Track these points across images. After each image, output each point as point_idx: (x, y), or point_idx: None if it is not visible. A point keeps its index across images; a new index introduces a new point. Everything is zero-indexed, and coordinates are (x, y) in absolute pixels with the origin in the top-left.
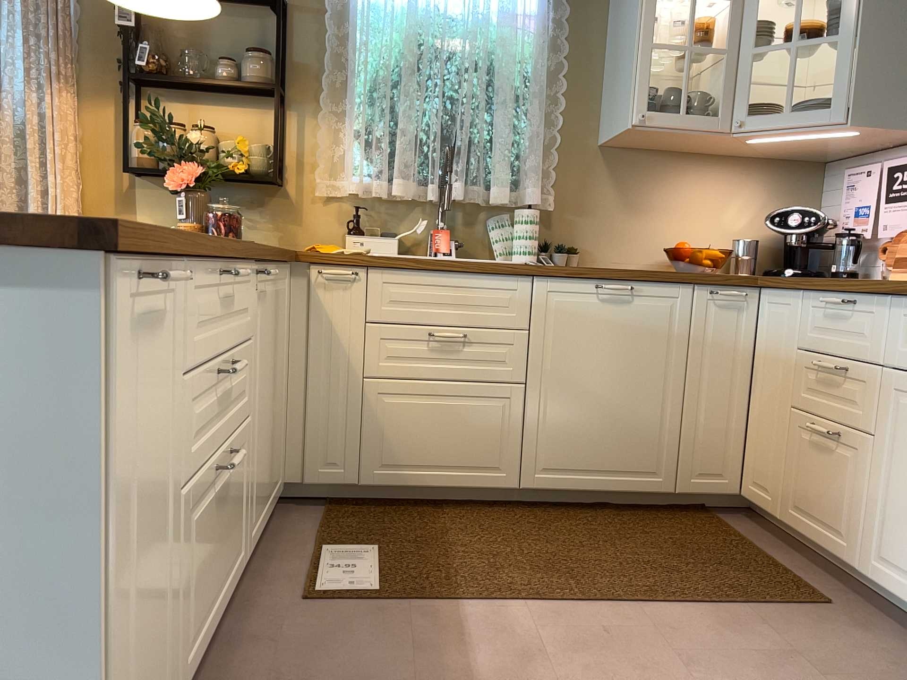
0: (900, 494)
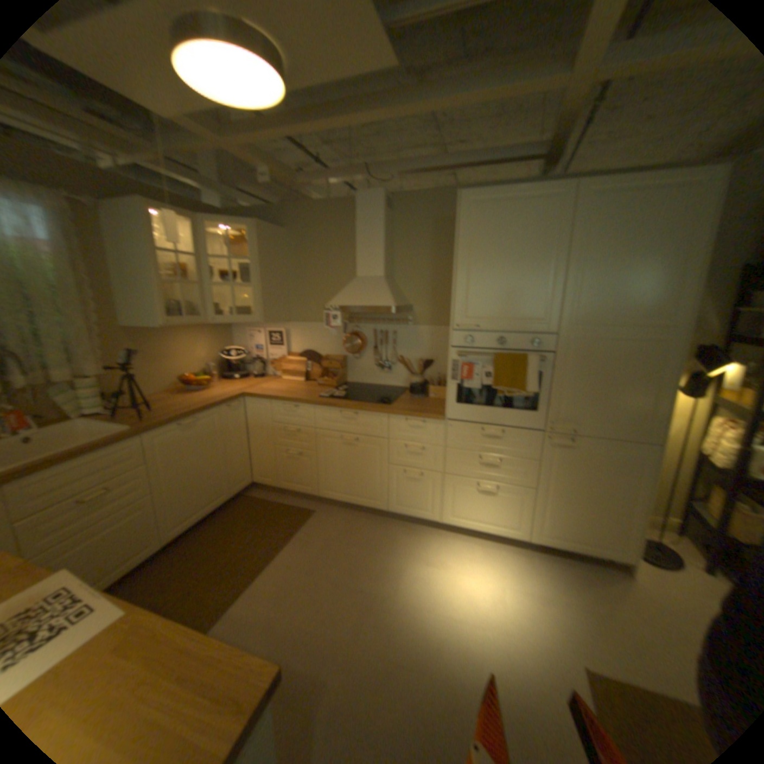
0: (330, 469)
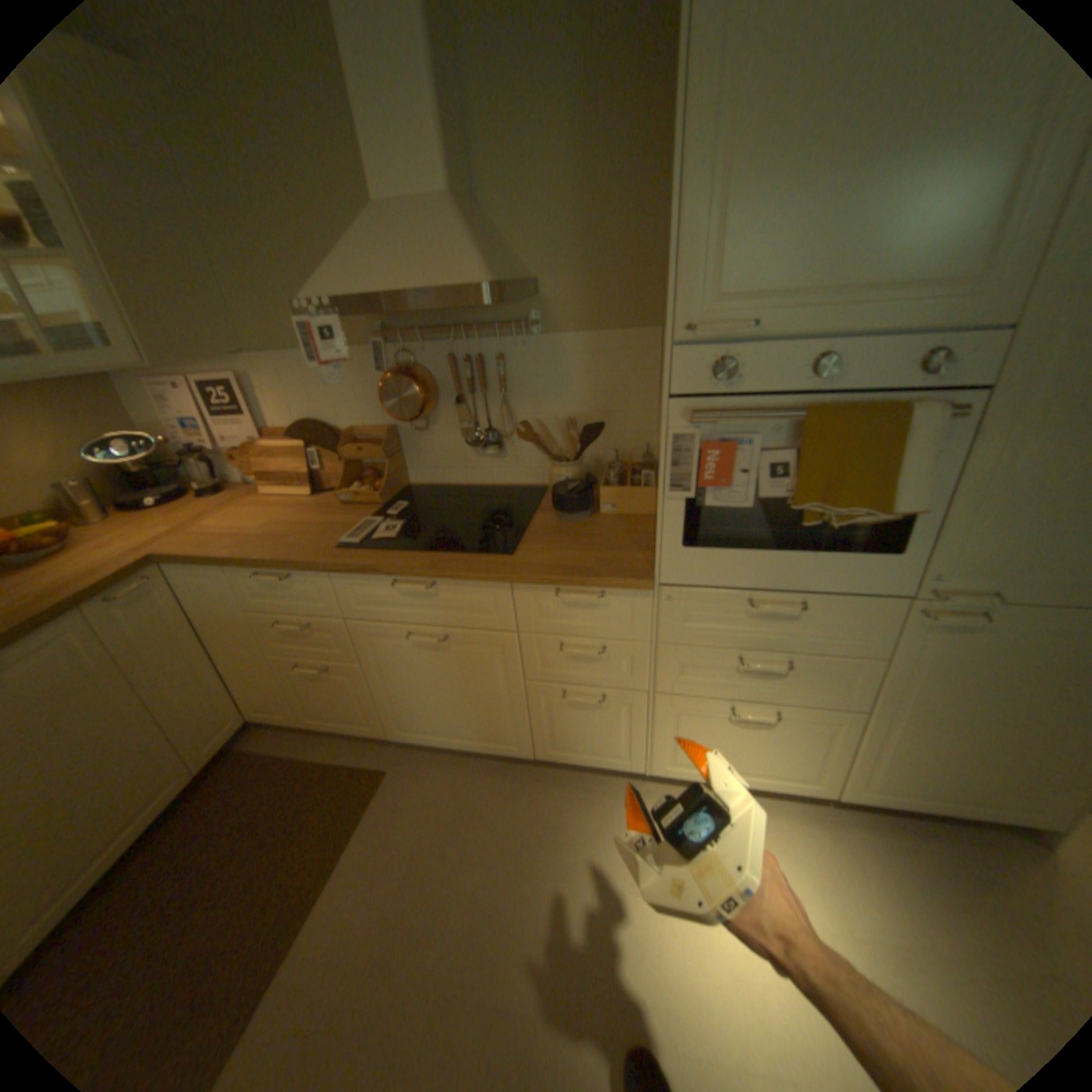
0: (398, 693)
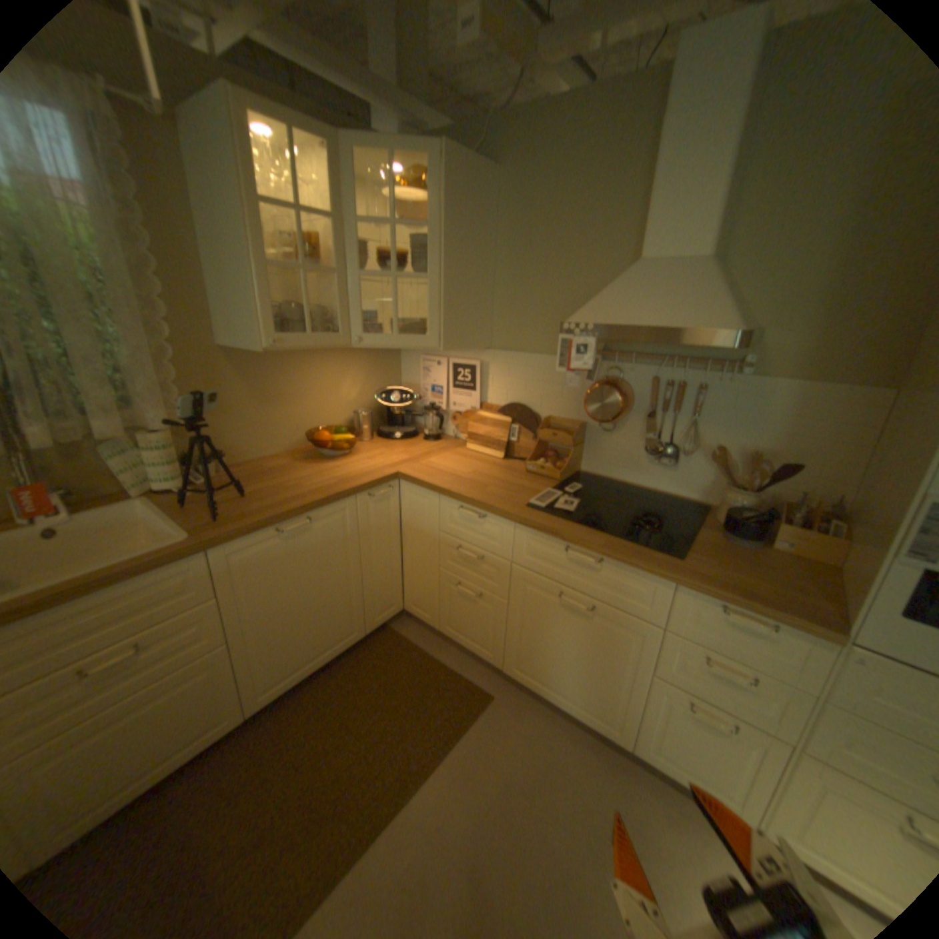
0: (529, 638)
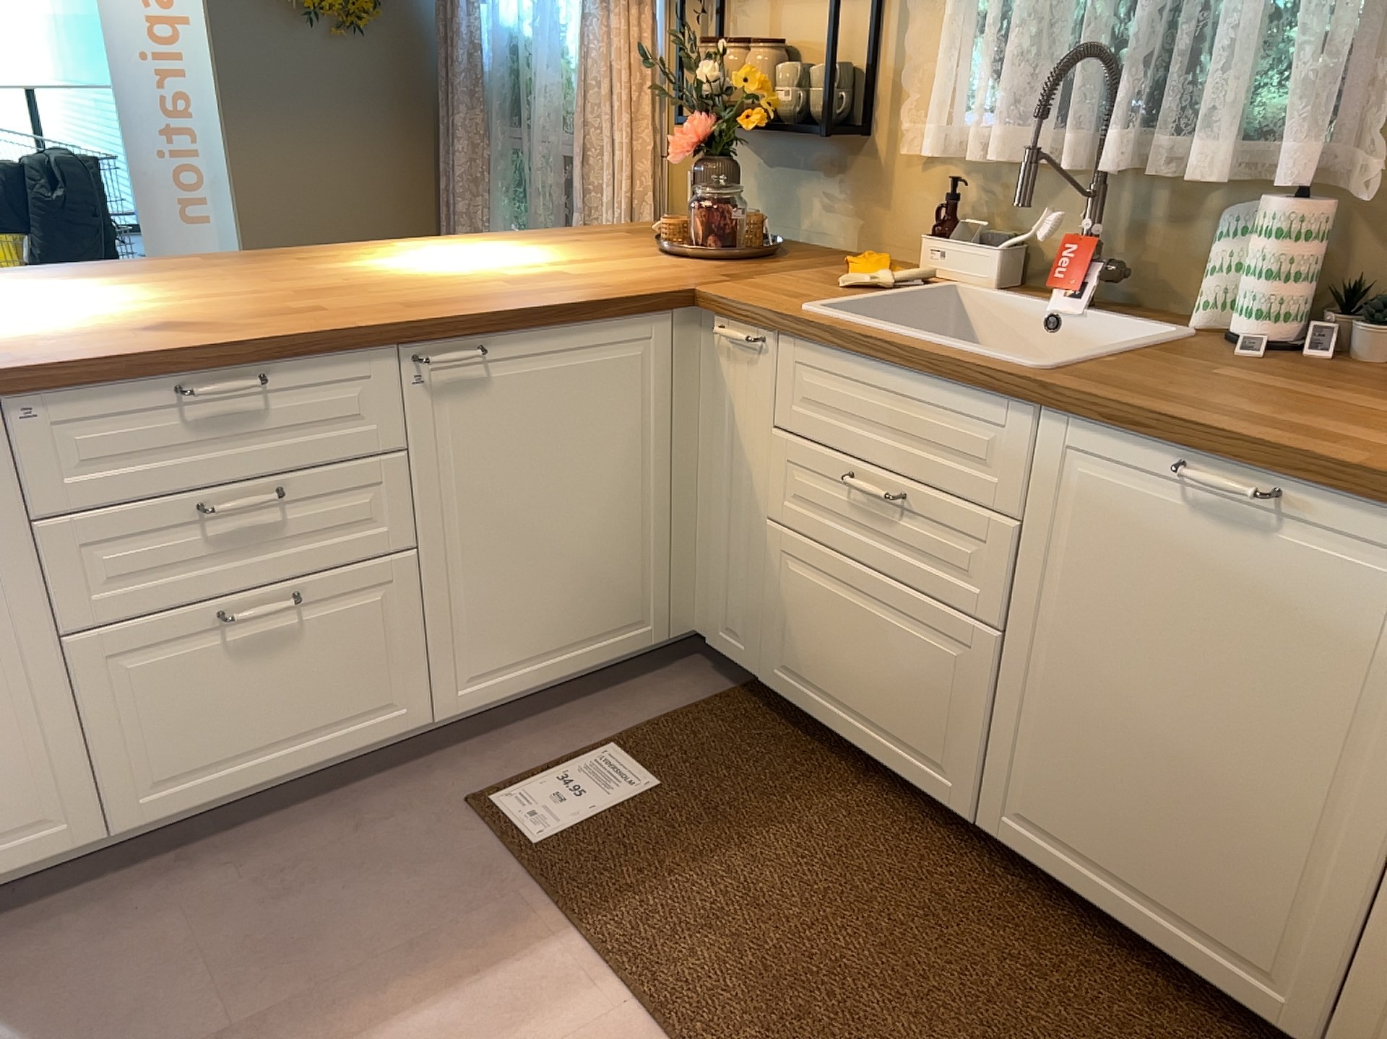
0: None
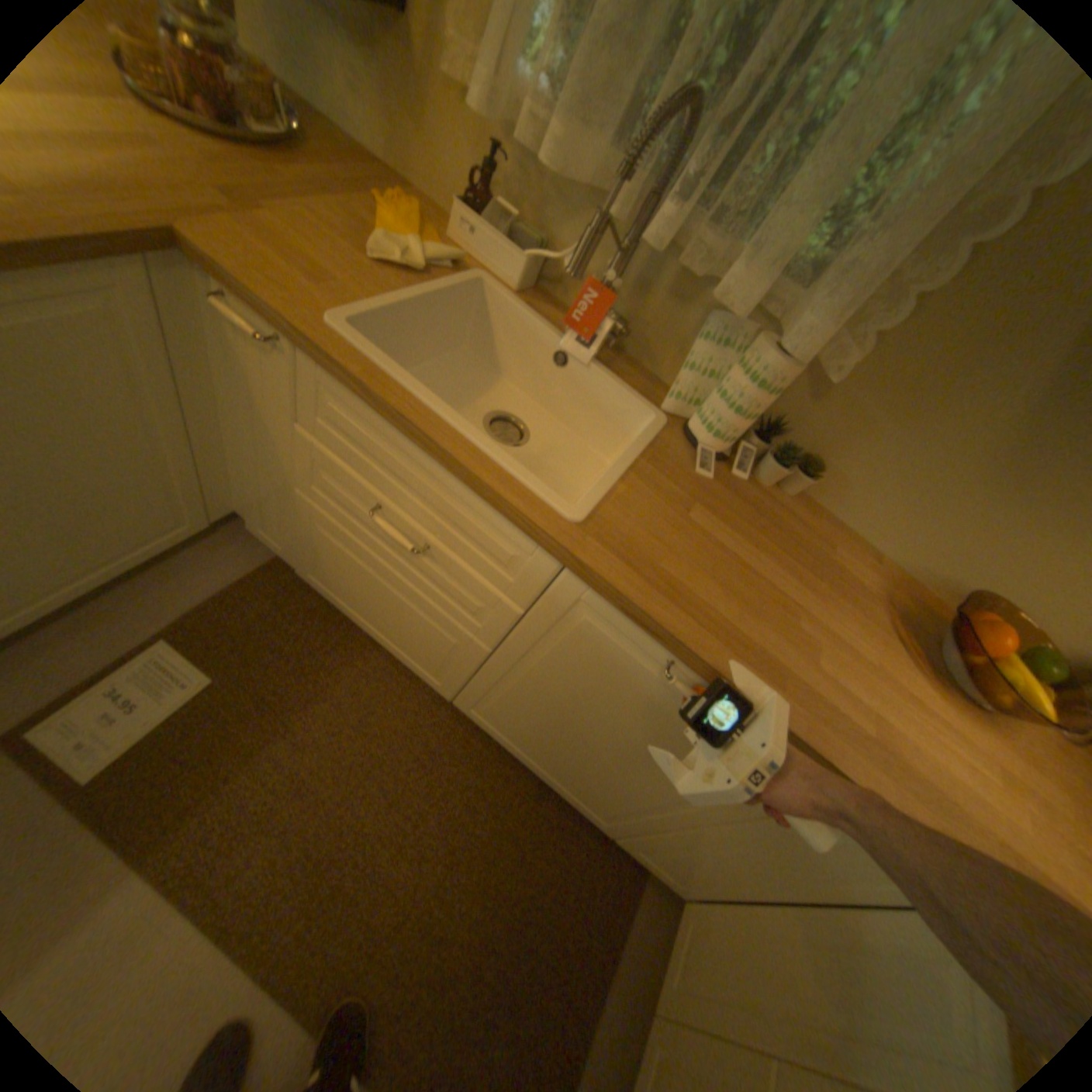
0: None
